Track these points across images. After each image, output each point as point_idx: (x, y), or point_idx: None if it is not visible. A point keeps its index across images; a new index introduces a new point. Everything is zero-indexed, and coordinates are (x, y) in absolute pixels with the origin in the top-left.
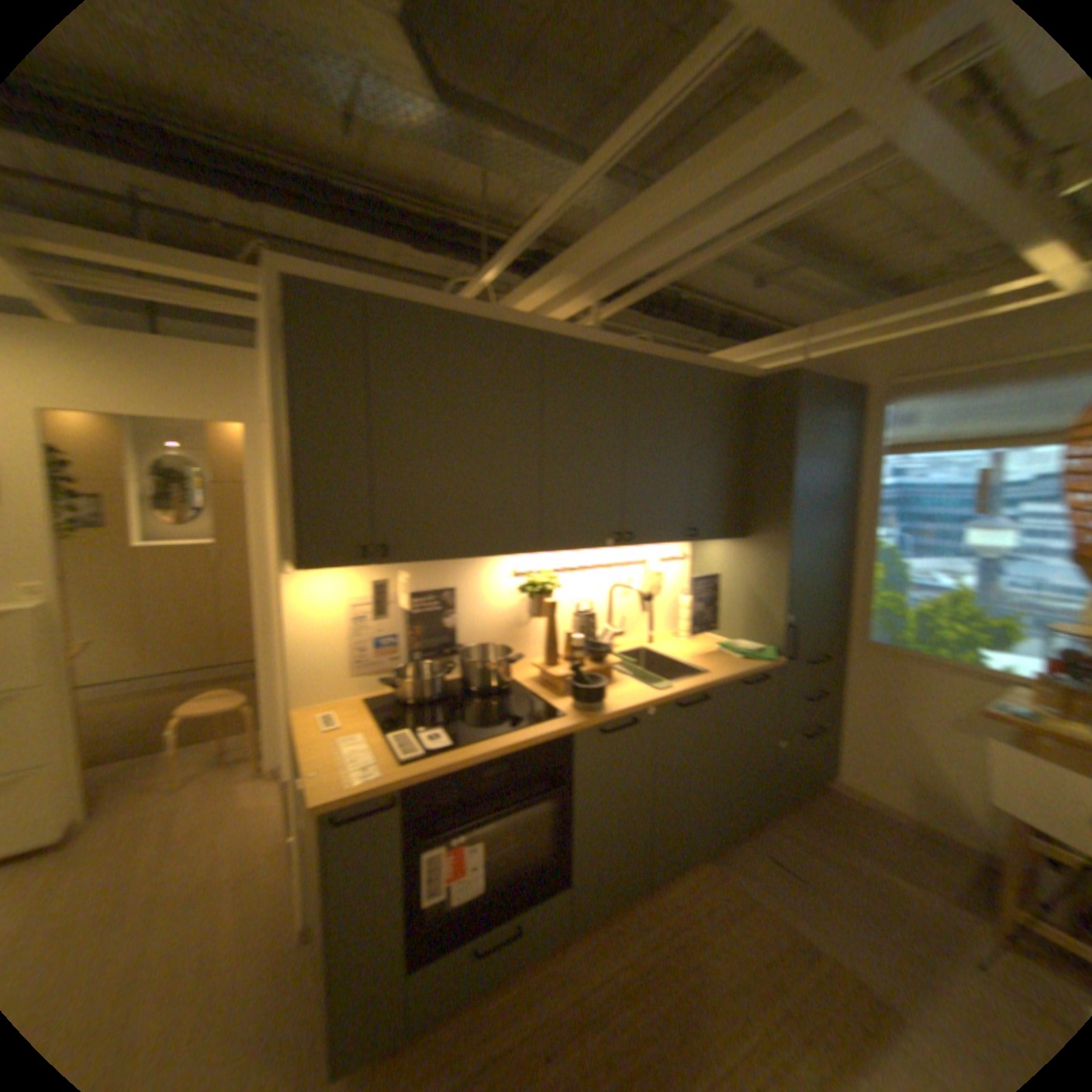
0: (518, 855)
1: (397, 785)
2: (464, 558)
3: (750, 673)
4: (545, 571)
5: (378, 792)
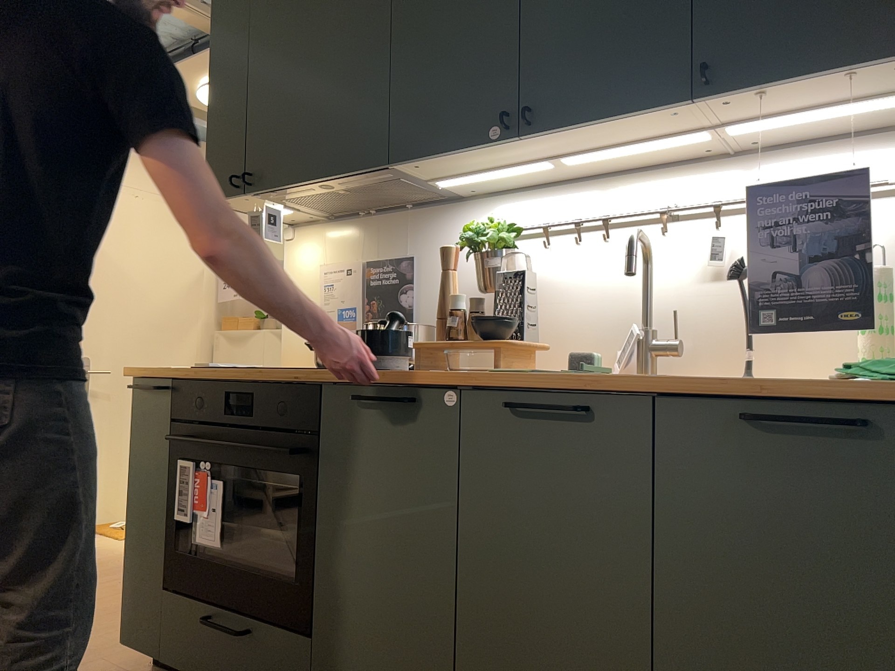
0: (277, 546)
1: (166, 372)
2: (318, 181)
3: (775, 391)
4: (525, 226)
5: (157, 374)
